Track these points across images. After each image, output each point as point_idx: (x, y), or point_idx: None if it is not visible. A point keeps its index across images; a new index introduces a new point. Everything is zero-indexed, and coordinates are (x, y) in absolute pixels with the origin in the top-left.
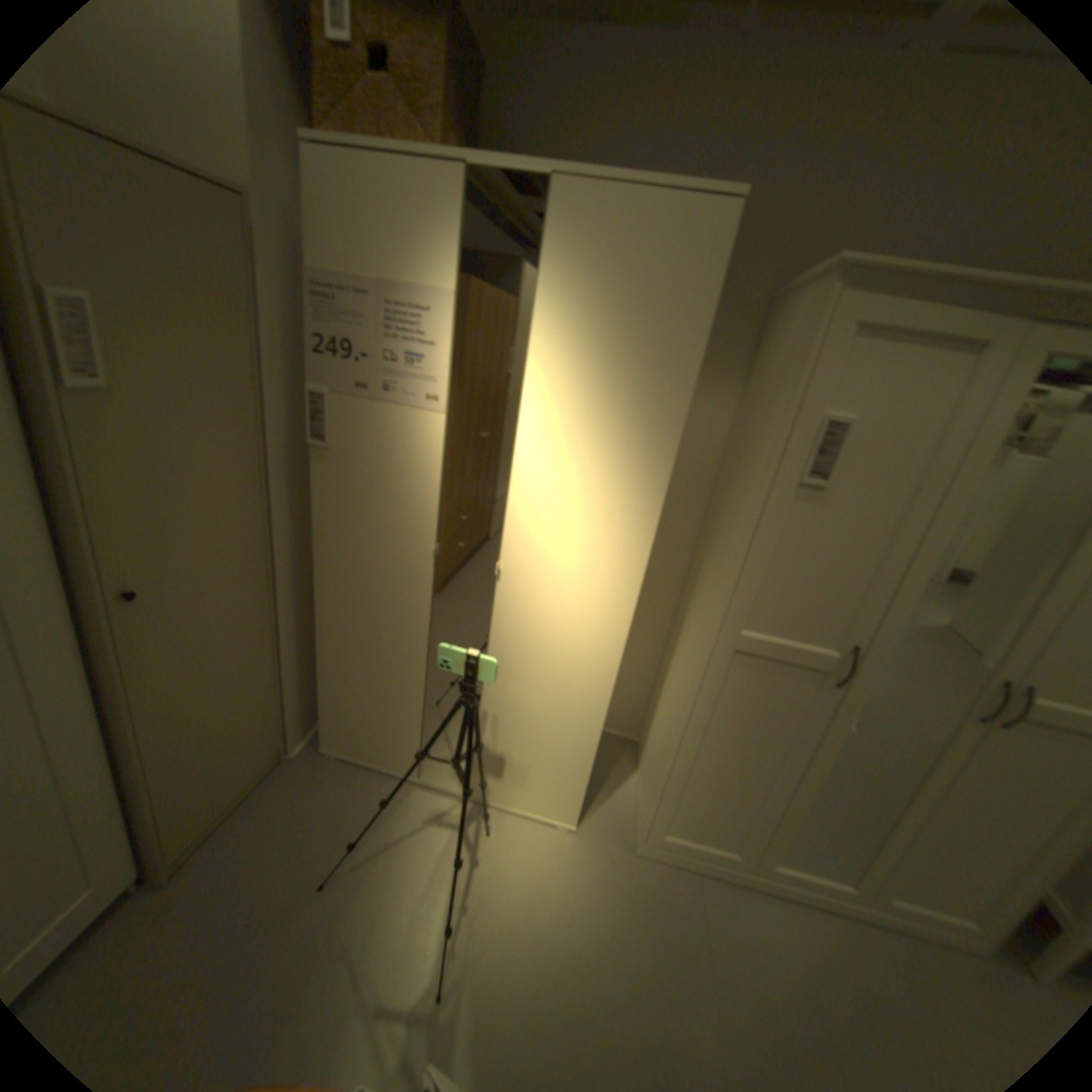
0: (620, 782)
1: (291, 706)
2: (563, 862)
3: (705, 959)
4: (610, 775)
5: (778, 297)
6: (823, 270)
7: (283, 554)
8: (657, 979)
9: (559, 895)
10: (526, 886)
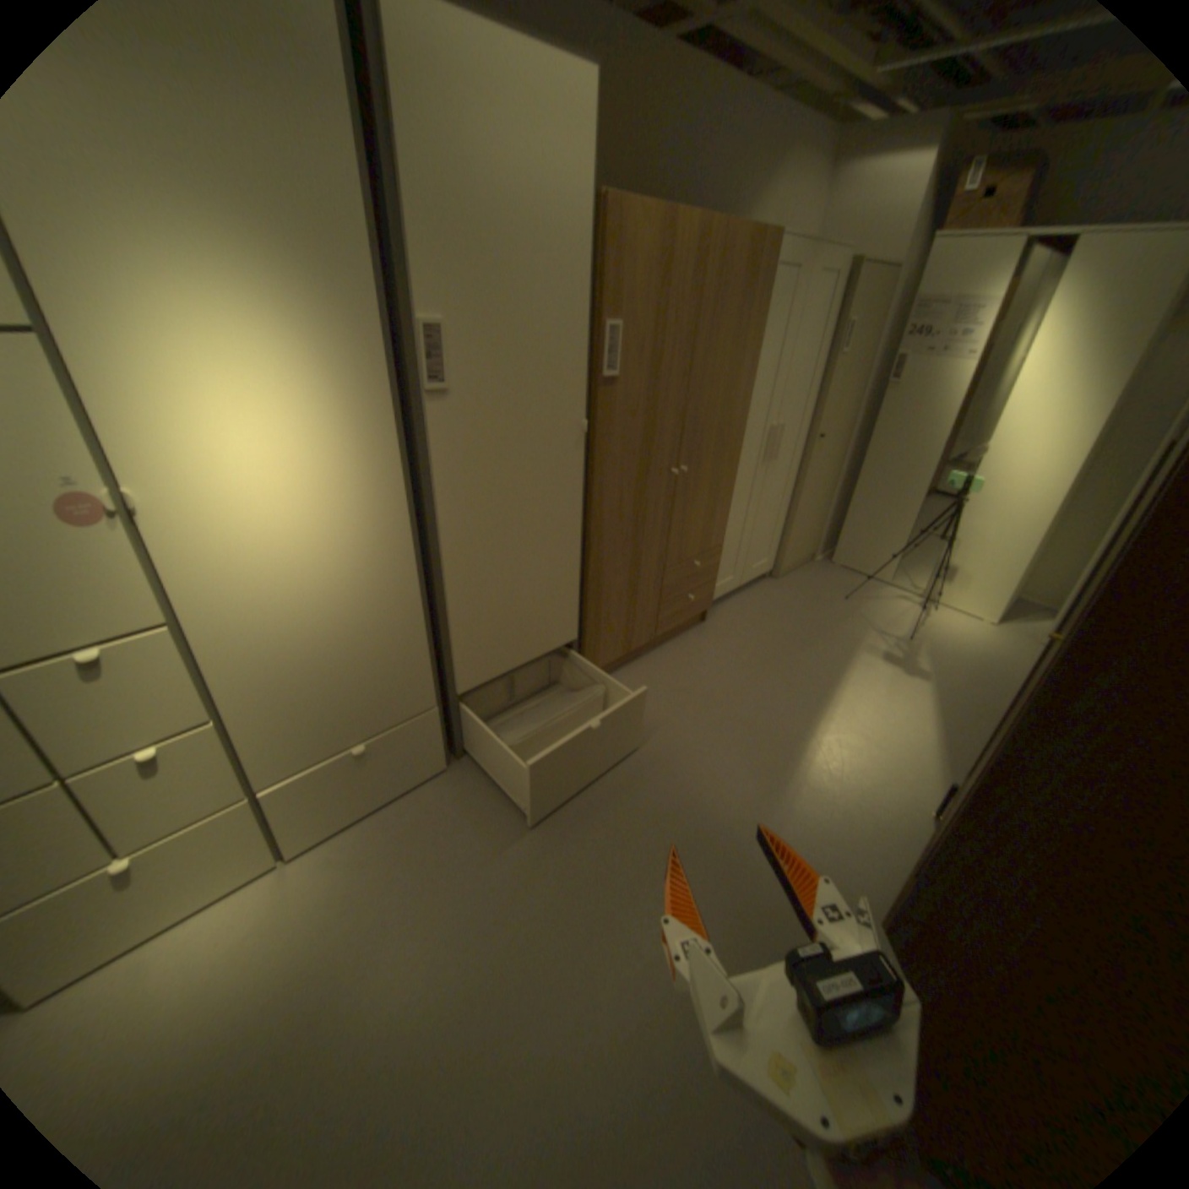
0: (1039, 622)
1: (825, 533)
2: (987, 633)
3: None
4: (1031, 618)
5: None
6: None
7: (853, 443)
8: None
9: (983, 640)
10: (961, 632)
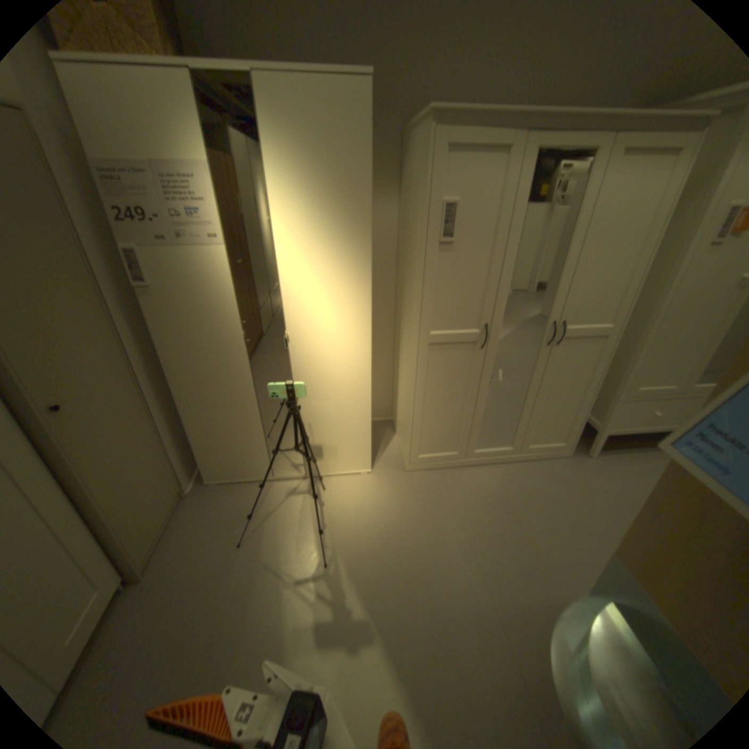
0: (388, 442)
1: (177, 462)
2: (370, 488)
3: (451, 502)
4: (382, 440)
5: (406, 133)
6: (425, 116)
7: (139, 366)
8: (430, 518)
9: (372, 502)
10: (354, 505)
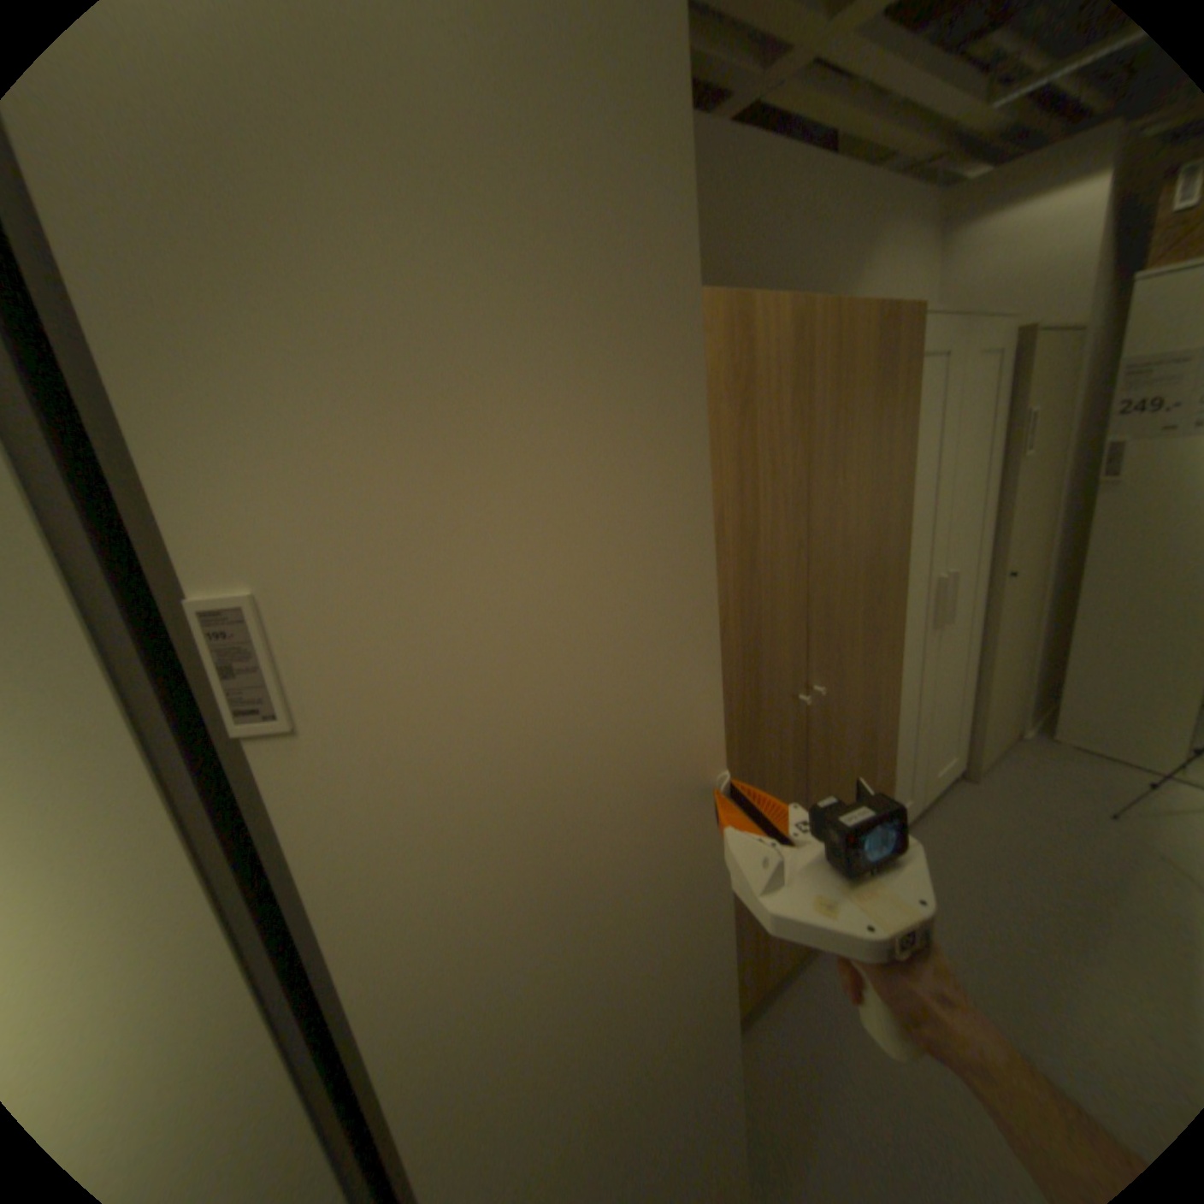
0: None
1: (1032, 697)
2: None
3: None
4: None
5: None
6: None
7: (1052, 570)
8: None
9: None
10: None
